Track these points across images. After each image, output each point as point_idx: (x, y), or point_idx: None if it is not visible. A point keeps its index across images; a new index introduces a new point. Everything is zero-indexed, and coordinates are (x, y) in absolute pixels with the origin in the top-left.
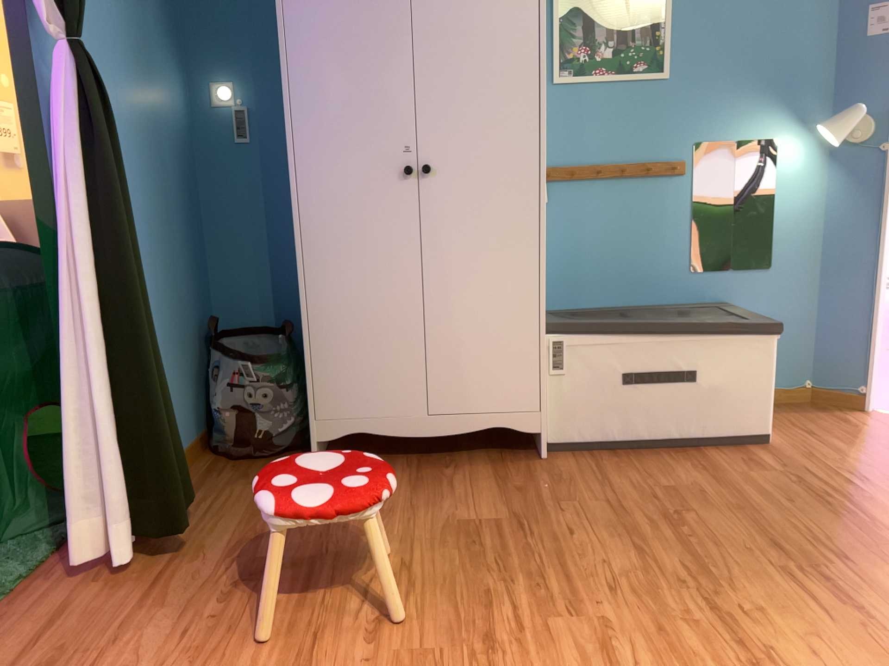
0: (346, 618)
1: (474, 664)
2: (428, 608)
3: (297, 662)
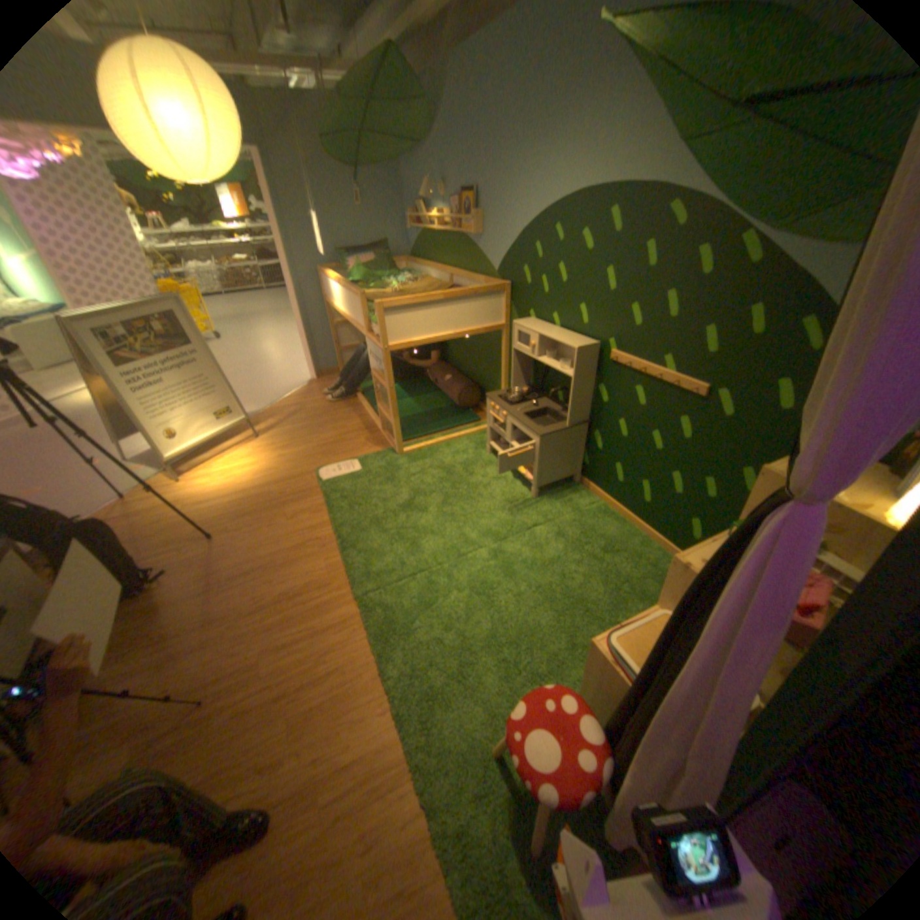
0: (253, 785)
1: (290, 691)
2: (243, 738)
3: (297, 787)
